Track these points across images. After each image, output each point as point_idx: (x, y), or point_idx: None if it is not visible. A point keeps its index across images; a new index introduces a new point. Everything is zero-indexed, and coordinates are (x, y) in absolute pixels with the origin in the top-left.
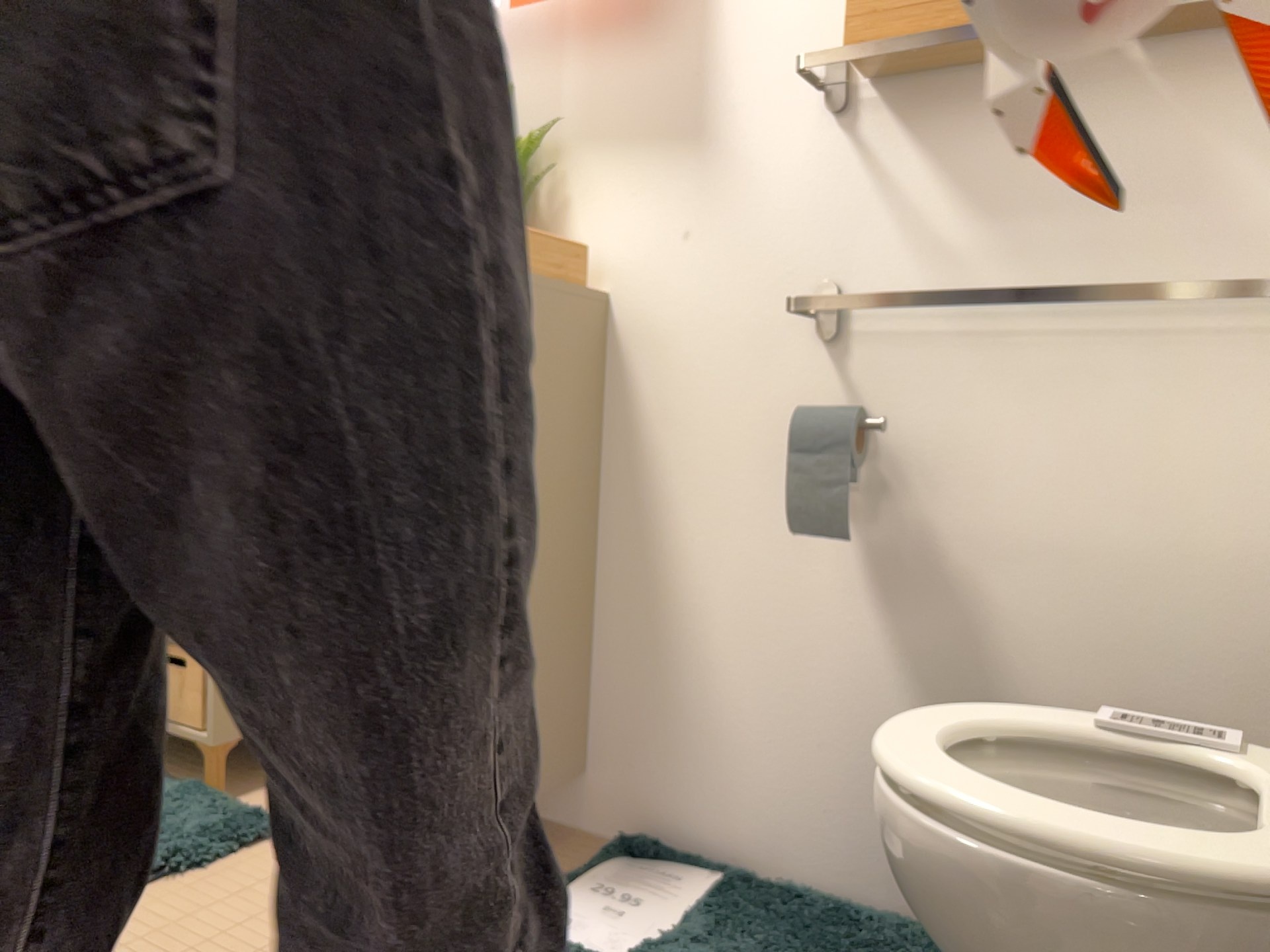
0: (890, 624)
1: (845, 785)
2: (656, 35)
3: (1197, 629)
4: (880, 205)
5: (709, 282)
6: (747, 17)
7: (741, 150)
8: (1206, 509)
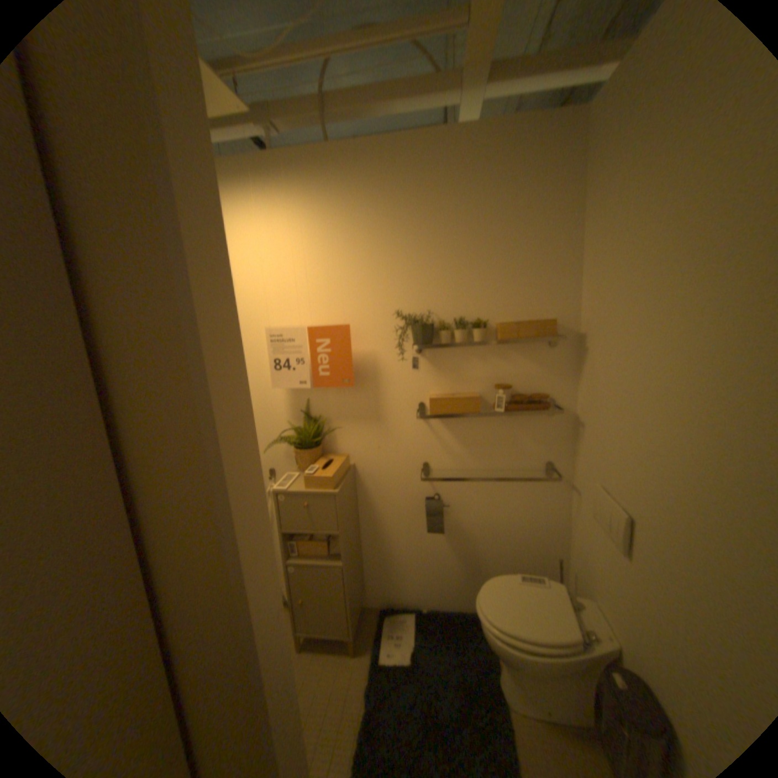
0: (450, 546)
1: (442, 585)
2: (361, 391)
3: (522, 540)
4: (437, 444)
5: (388, 462)
6: (392, 389)
7: (394, 426)
8: (522, 515)
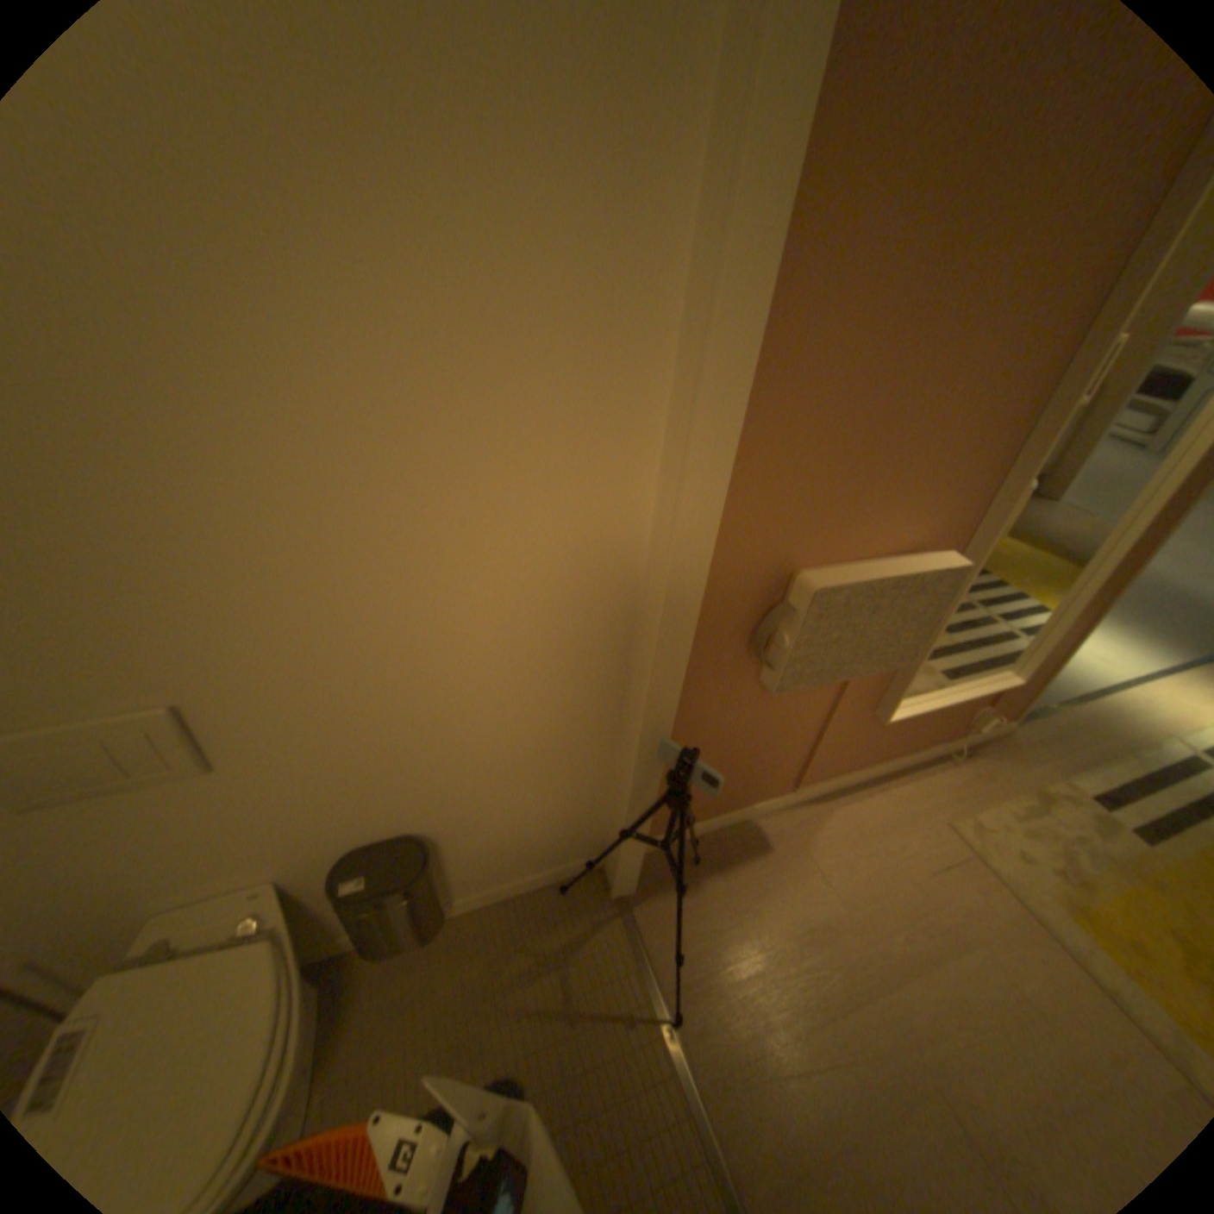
0: None
1: None
2: None
3: None
4: None
5: None
6: None
7: None
8: None
